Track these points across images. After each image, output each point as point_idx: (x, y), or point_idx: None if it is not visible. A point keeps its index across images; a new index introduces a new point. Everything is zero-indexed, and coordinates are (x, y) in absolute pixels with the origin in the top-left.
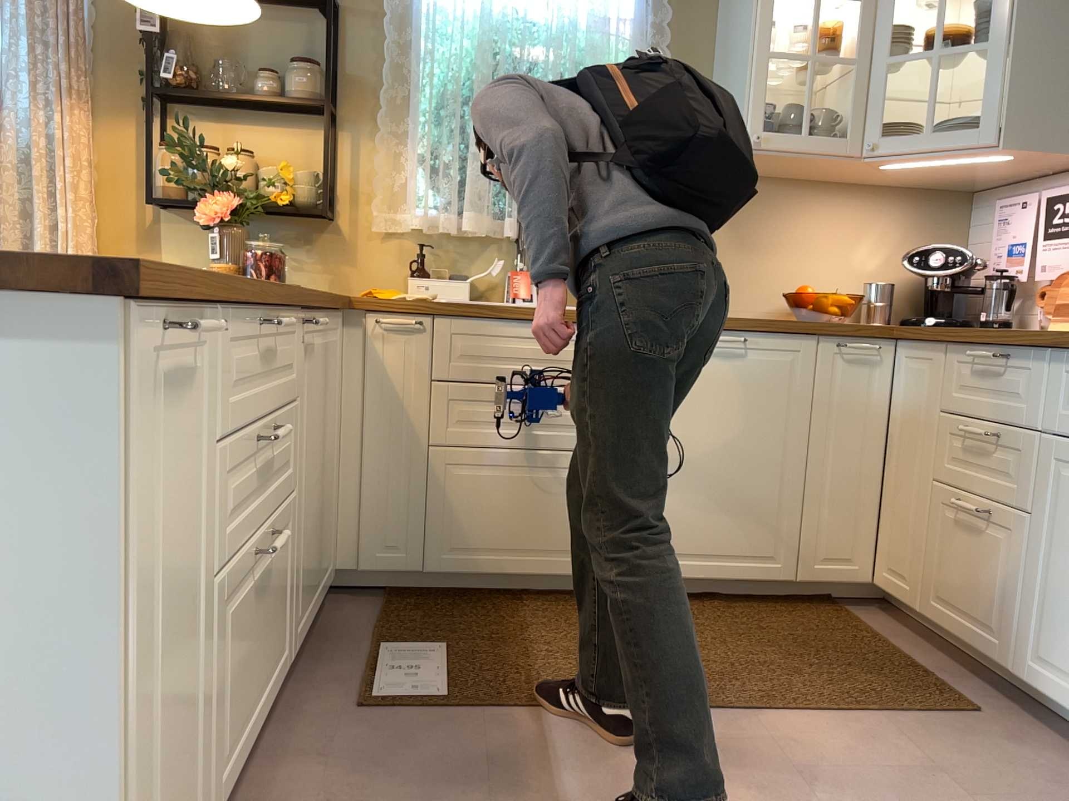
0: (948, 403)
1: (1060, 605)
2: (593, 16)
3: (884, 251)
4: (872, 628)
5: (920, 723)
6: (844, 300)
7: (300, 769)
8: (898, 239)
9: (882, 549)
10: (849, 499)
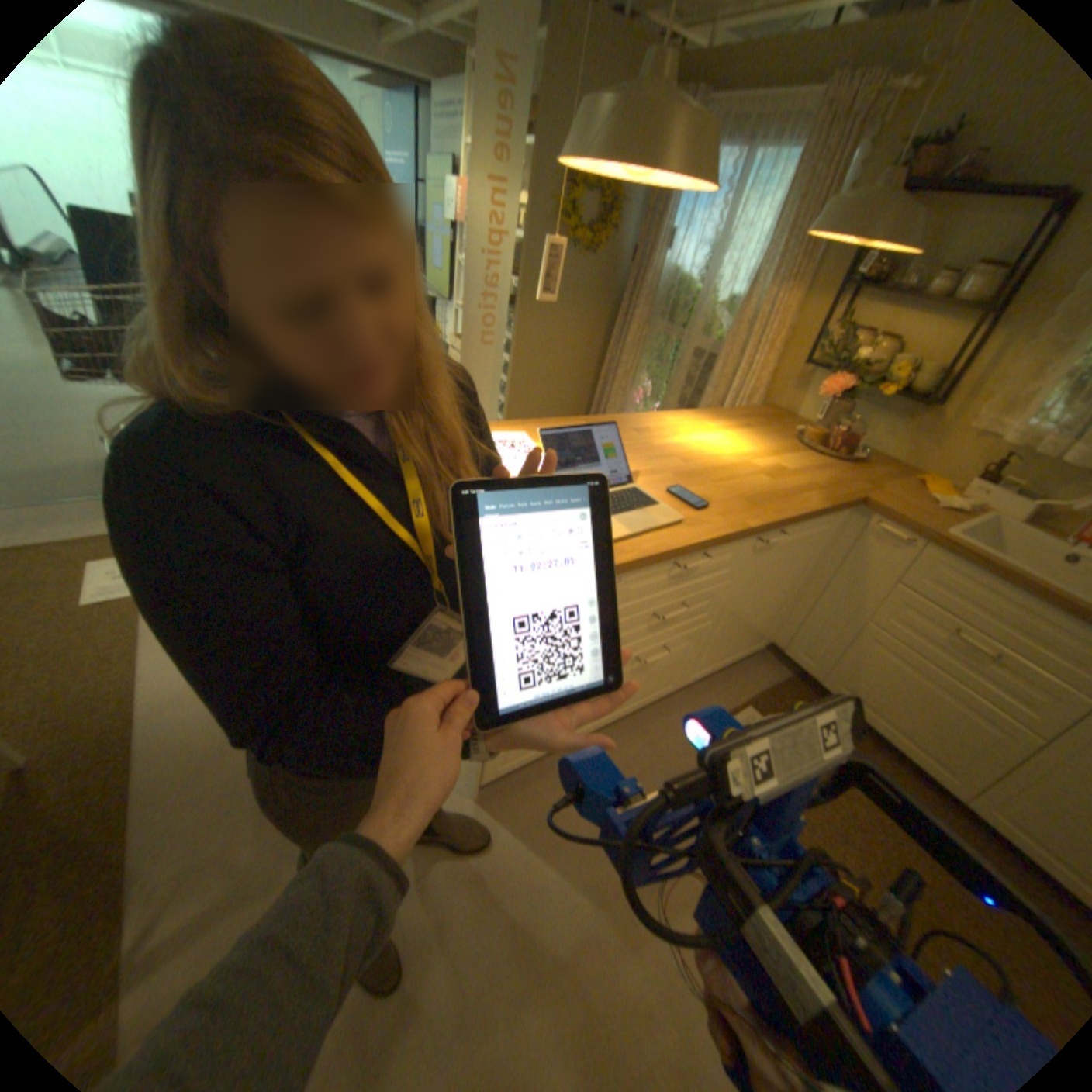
0: None
1: None
2: None
3: None
4: None
5: None
6: None
7: (641, 743)
8: None
9: None
10: None
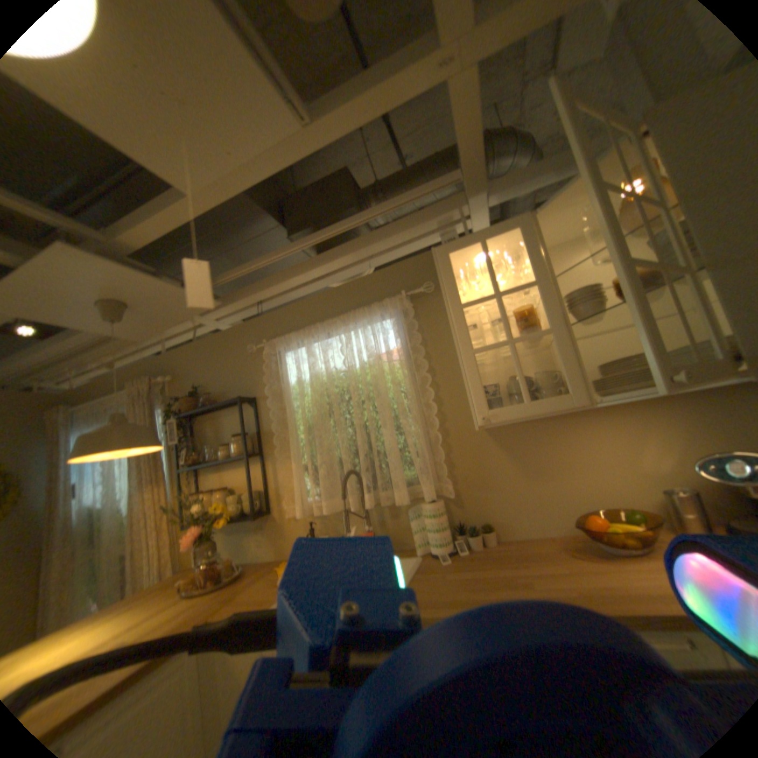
0: None
1: None
2: (372, 356)
3: (674, 453)
4: None
5: None
6: (639, 533)
7: None
8: (685, 439)
9: None
10: None
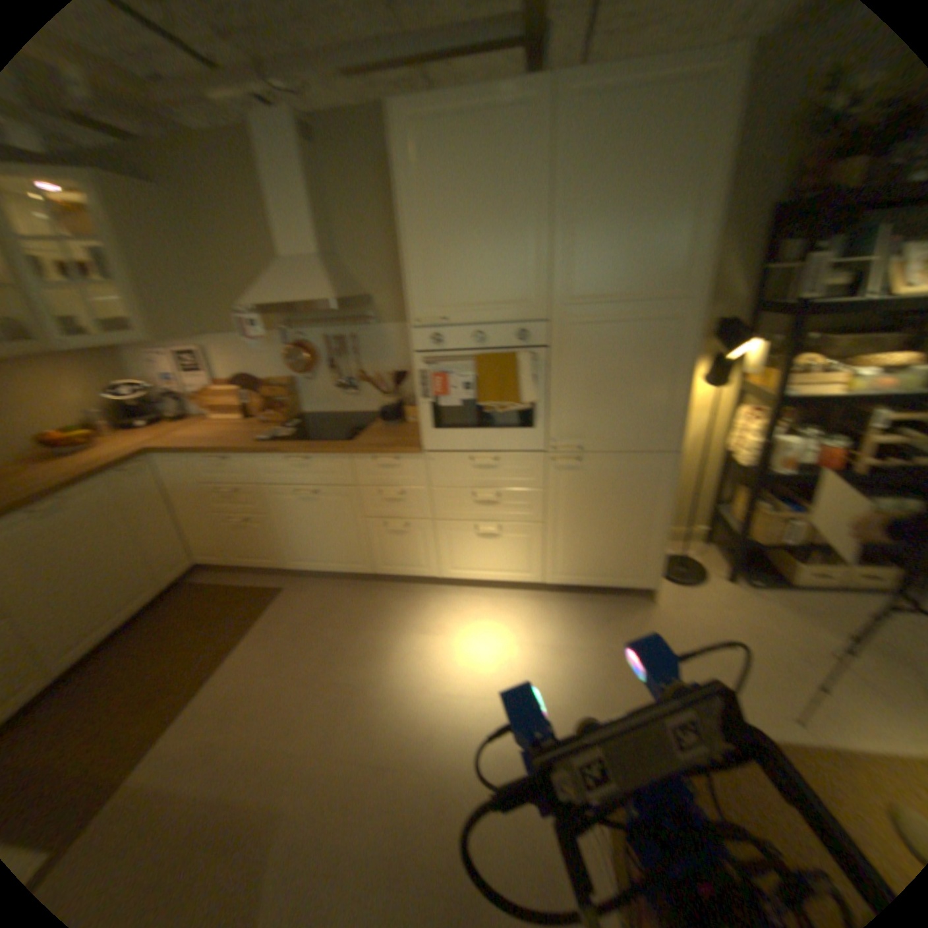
0: (193, 480)
1: (287, 540)
2: None
3: (70, 389)
4: (203, 585)
5: (266, 612)
6: (76, 435)
7: None
8: (74, 379)
9: (185, 550)
10: (157, 540)
